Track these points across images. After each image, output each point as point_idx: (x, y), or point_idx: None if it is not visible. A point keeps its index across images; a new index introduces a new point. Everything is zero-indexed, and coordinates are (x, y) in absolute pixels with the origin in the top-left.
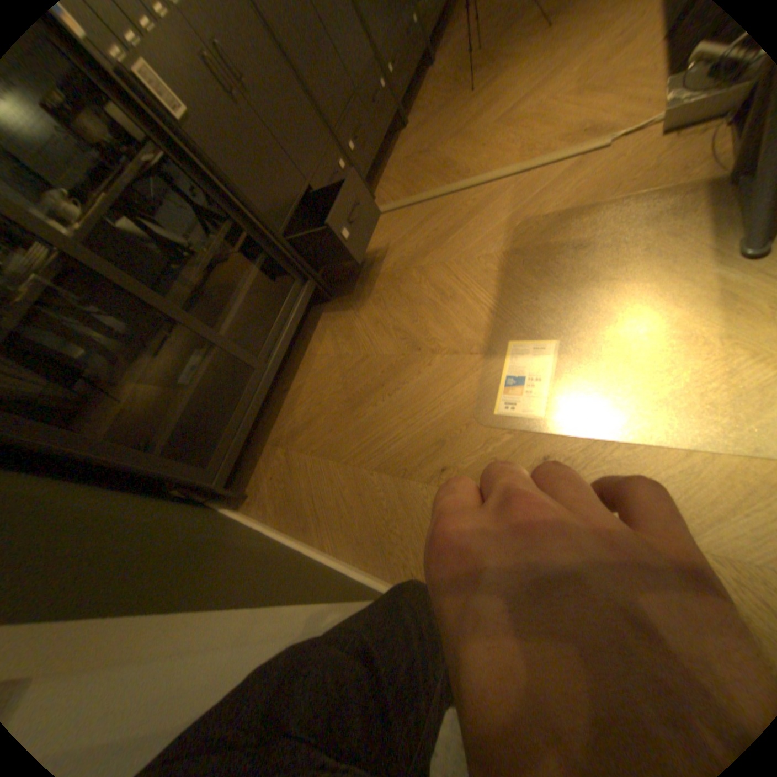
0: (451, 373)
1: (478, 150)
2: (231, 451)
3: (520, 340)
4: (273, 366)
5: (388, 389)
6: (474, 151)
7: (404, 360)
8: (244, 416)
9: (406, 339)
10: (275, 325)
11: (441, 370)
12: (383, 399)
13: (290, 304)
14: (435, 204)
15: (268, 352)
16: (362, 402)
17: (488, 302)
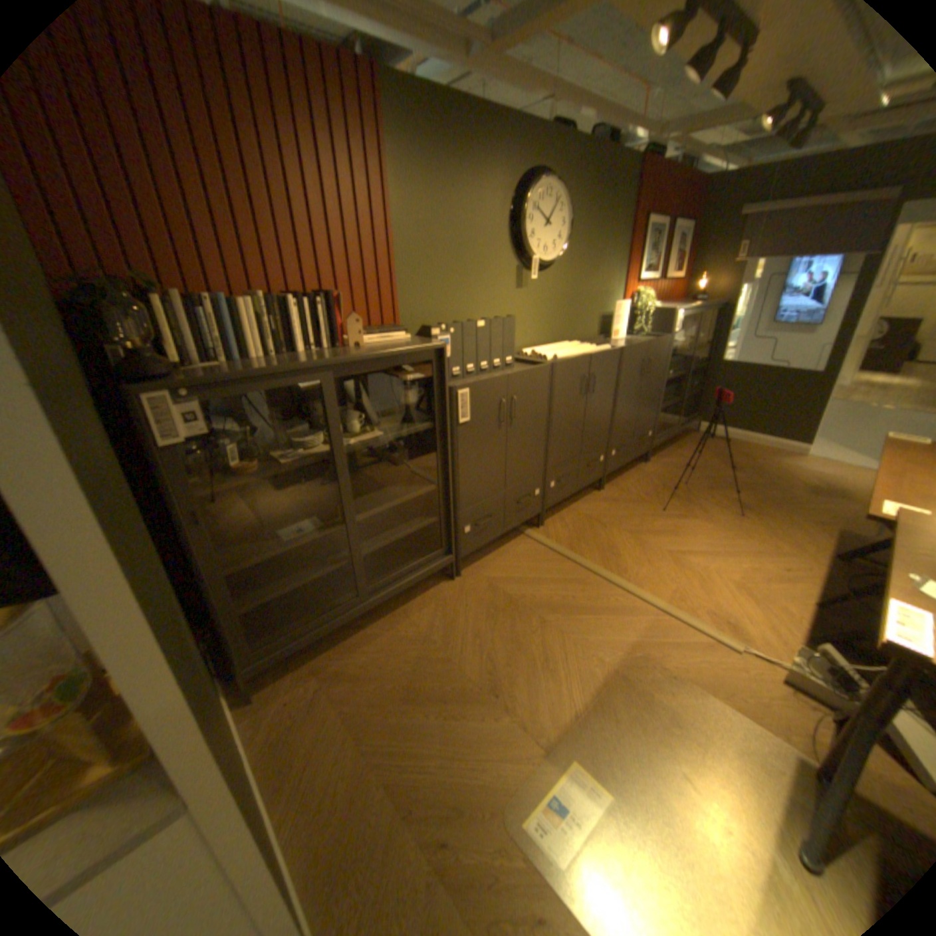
0: (508, 747)
1: (641, 564)
2: (281, 652)
3: (583, 769)
4: (370, 603)
5: (446, 711)
6: (637, 561)
7: (477, 695)
8: (316, 628)
9: (491, 676)
10: (400, 572)
11: (501, 736)
12: (435, 717)
13: (423, 563)
14: (585, 577)
15: (377, 588)
16: (416, 702)
17: (577, 706)
